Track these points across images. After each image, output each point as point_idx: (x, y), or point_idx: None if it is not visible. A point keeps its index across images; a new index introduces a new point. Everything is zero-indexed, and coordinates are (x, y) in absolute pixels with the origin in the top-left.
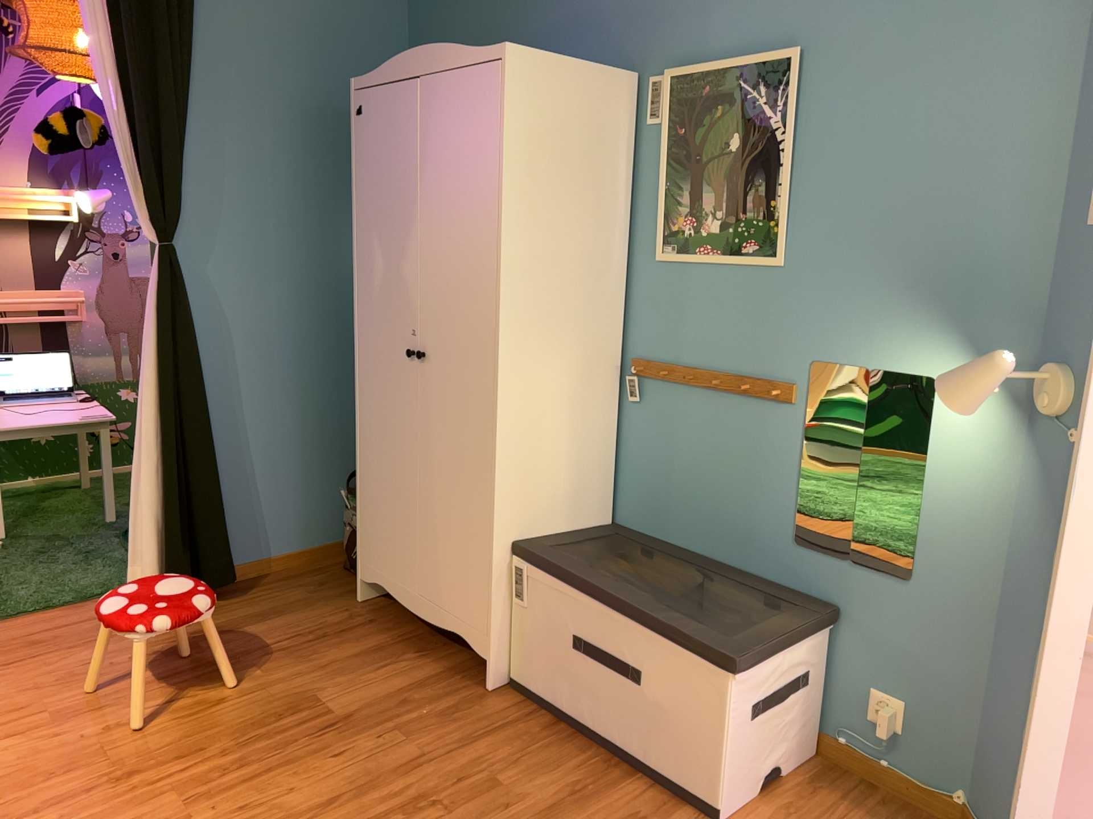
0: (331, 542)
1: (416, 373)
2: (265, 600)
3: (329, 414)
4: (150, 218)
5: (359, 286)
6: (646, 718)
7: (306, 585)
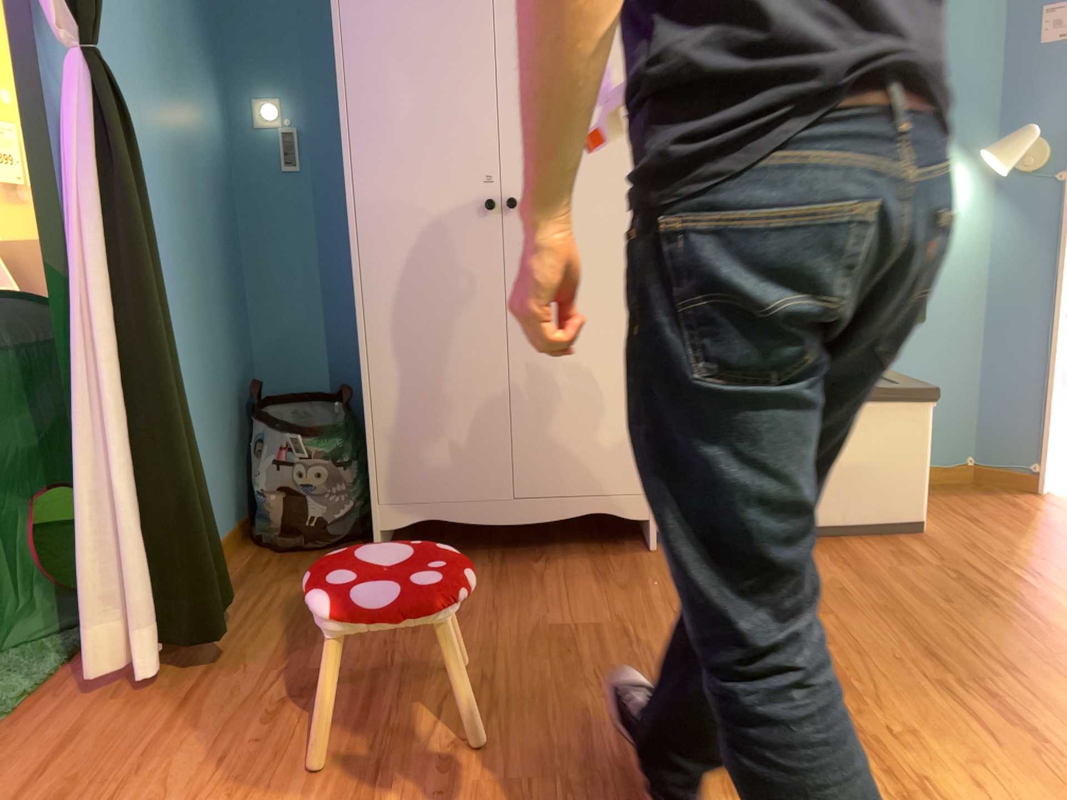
0: (234, 526)
1: (496, 229)
2: (269, 602)
3: (210, 346)
4: (62, 4)
5: (354, 136)
6: (844, 483)
7: (281, 572)
